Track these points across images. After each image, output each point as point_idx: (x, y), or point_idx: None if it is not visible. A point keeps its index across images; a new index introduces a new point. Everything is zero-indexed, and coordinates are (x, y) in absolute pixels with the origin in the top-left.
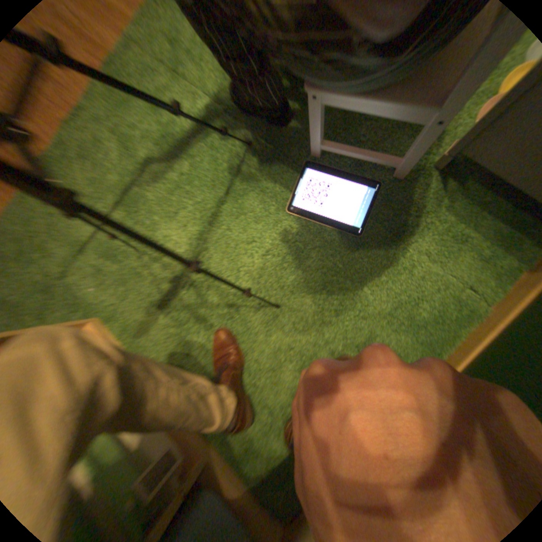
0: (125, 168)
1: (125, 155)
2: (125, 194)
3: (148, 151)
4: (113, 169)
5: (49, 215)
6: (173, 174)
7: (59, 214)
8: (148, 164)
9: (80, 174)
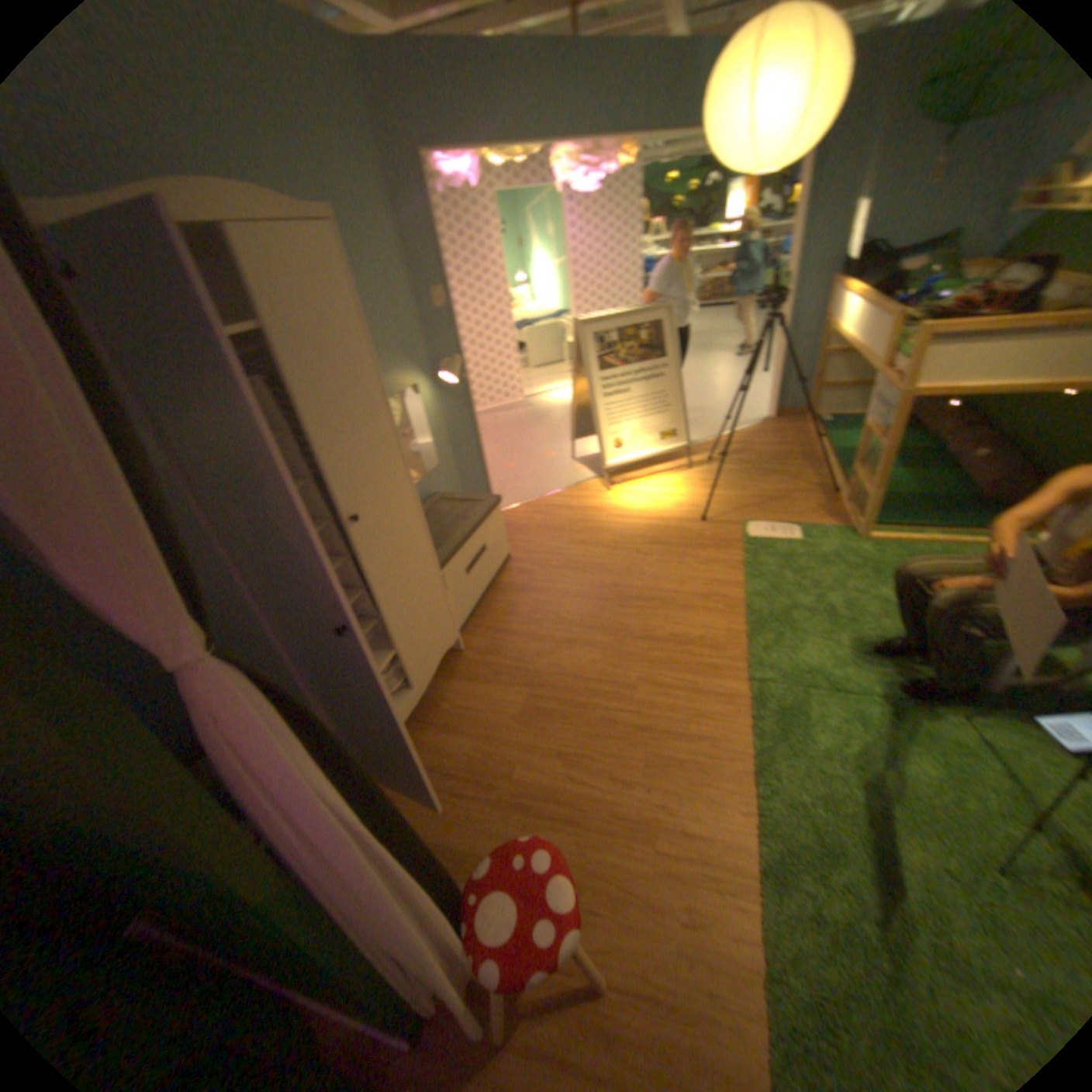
0: (883, 789)
1: (869, 777)
2: (915, 817)
3: (889, 763)
4: (873, 796)
5: (851, 893)
6: (939, 774)
7: (864, 883)
8: (904, 775)
9: (841, 819)
